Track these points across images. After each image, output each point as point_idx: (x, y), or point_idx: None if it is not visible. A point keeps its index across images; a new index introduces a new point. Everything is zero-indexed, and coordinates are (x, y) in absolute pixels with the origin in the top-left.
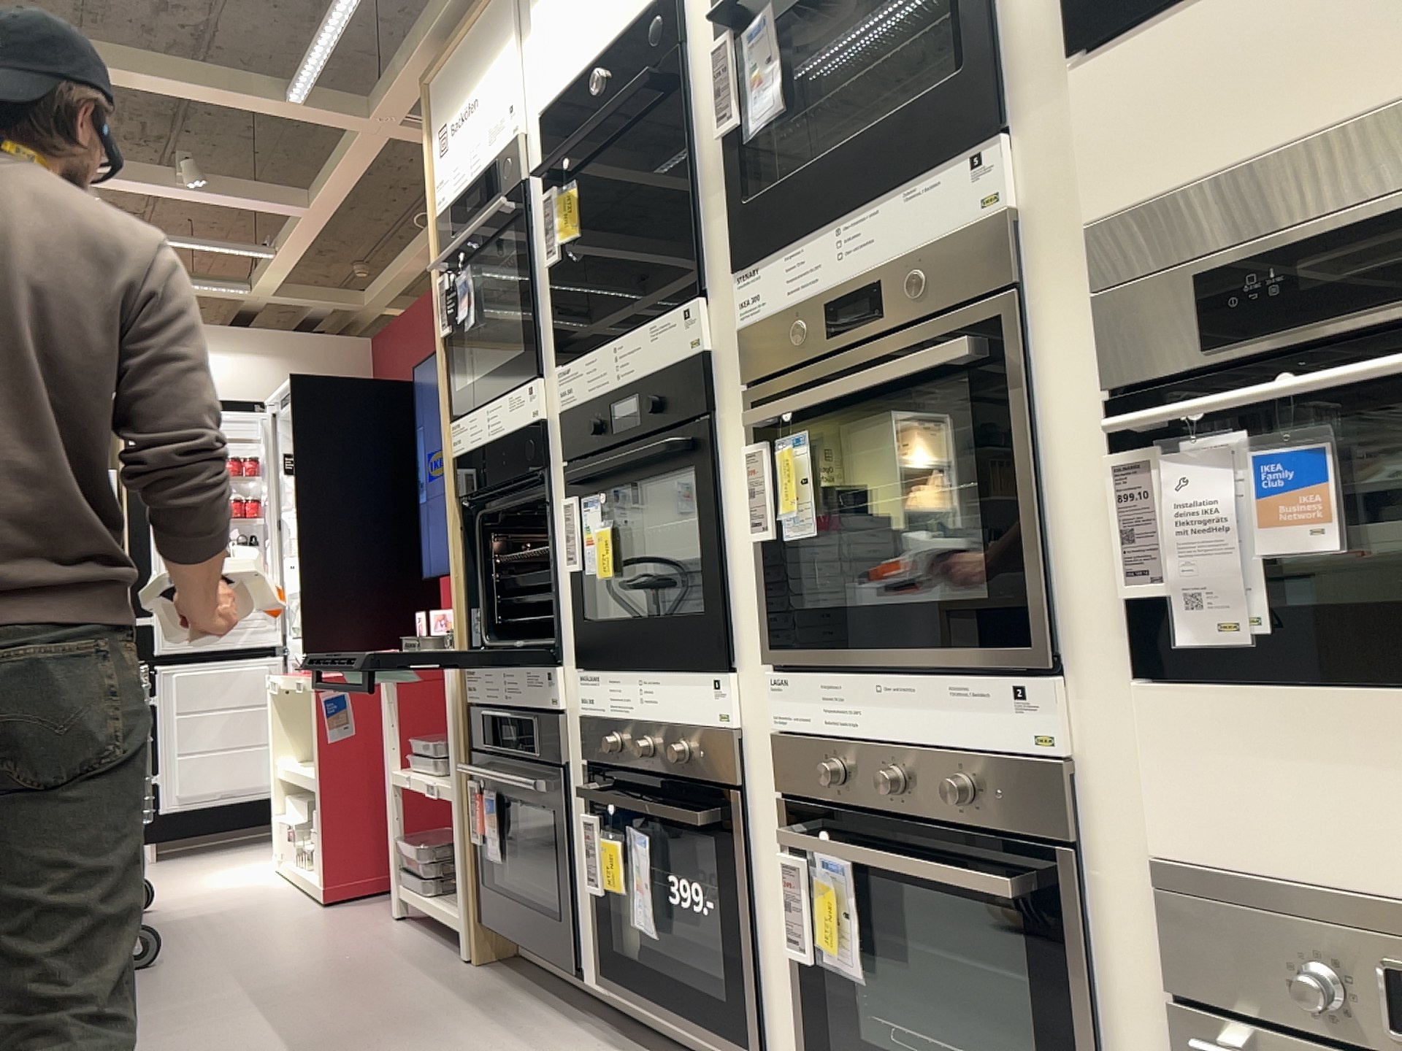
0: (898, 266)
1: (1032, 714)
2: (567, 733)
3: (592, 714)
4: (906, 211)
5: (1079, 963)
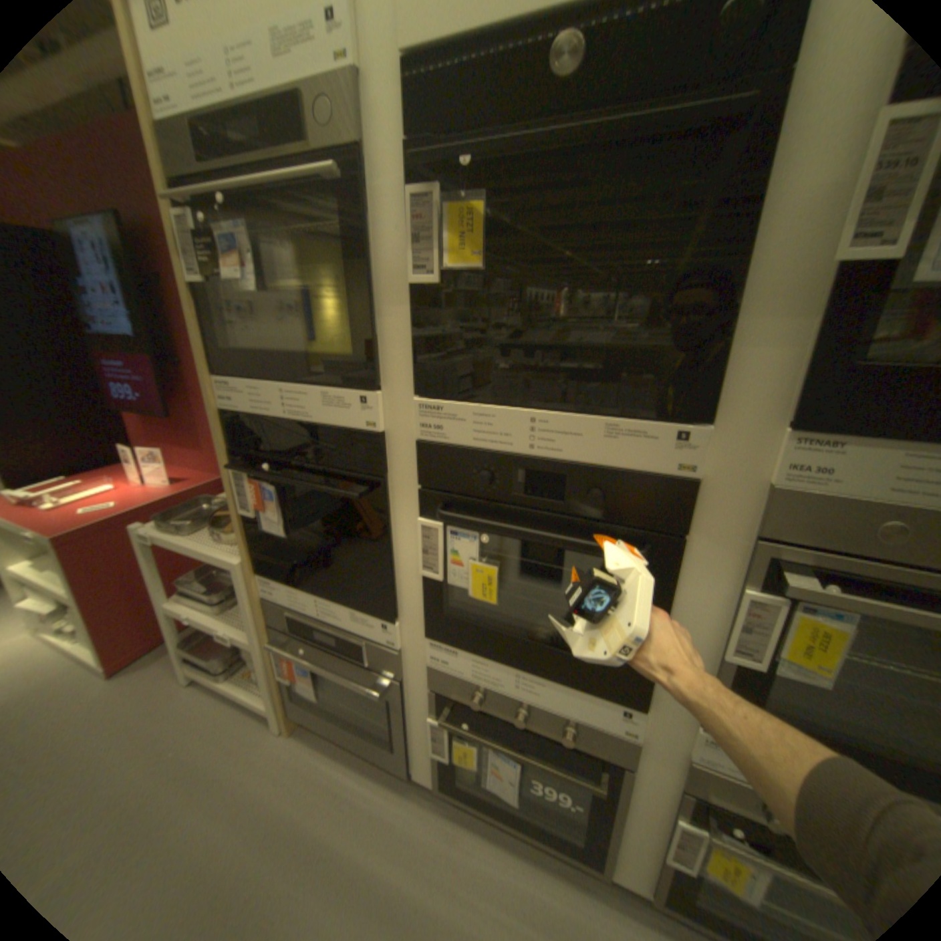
0: None
1: None
2: (405, 662)
3: (448, 670)
4: None
5: None
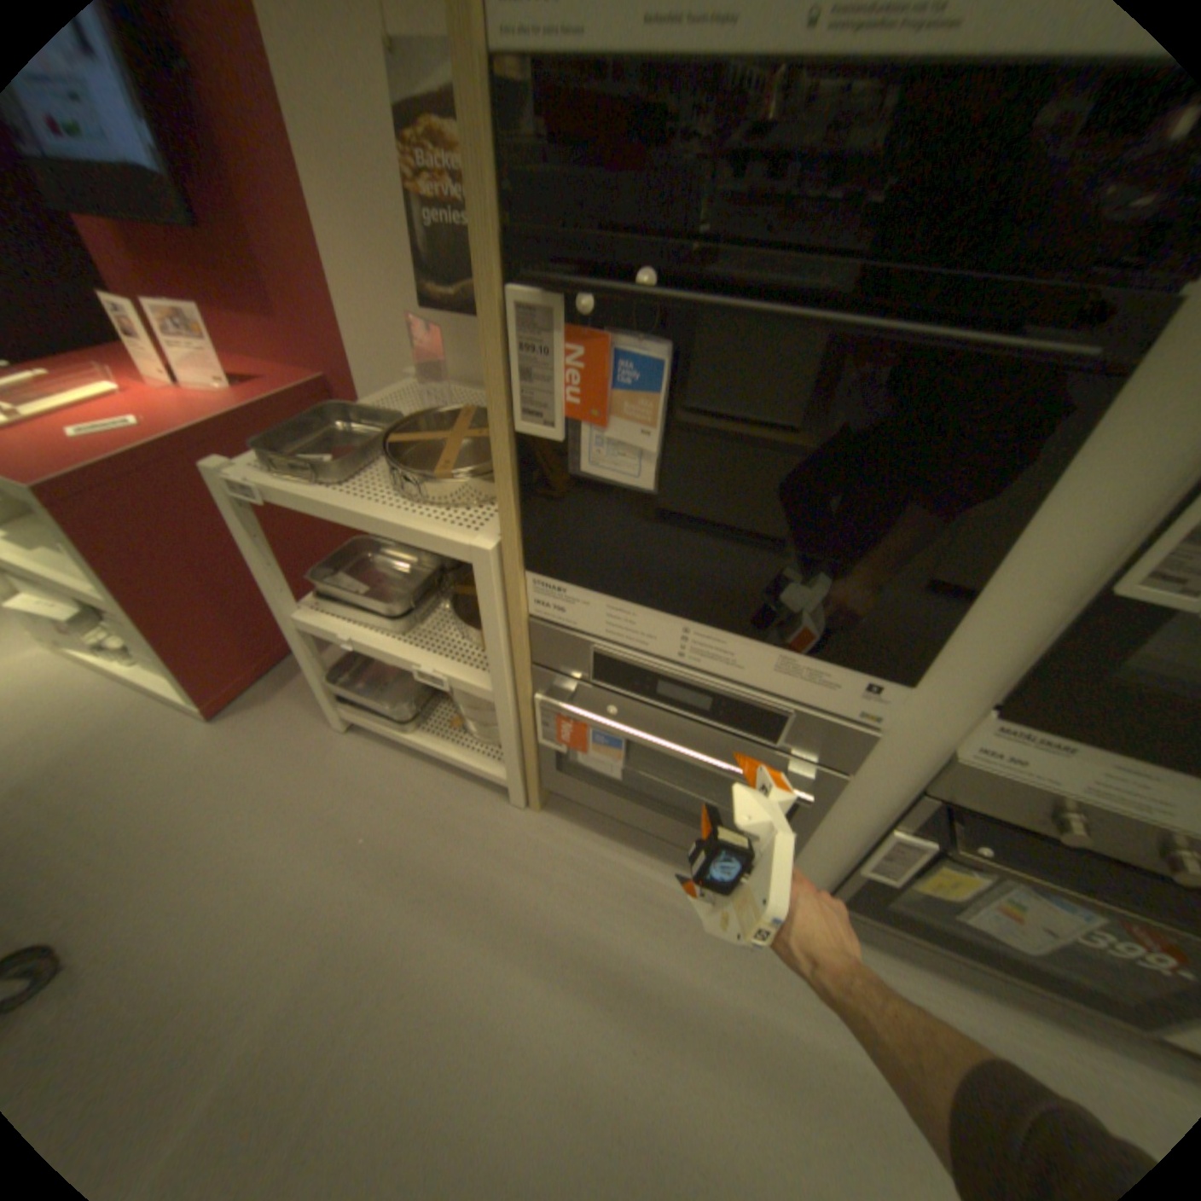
0: None
1: None
2: (881, 742)
3: (1016, 770)
4: None
5: None
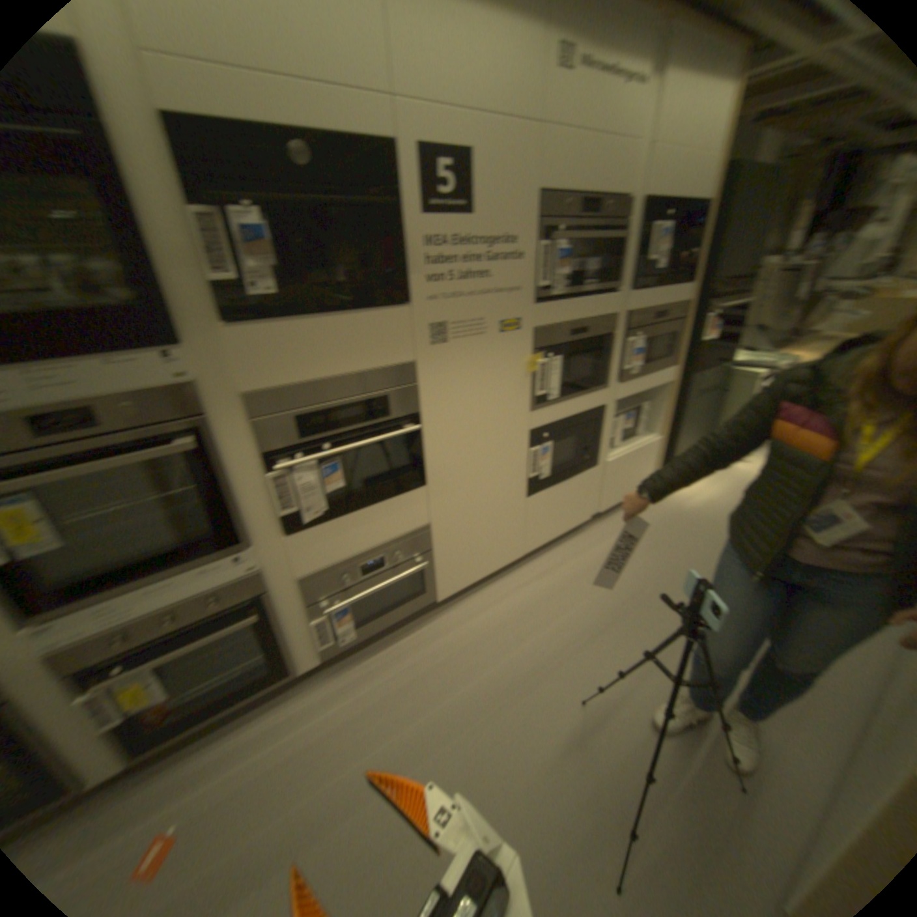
0: (95, 402)
1: (237, 568)
2: None
3: None
4: (101, 374)
5: (267, 625)
